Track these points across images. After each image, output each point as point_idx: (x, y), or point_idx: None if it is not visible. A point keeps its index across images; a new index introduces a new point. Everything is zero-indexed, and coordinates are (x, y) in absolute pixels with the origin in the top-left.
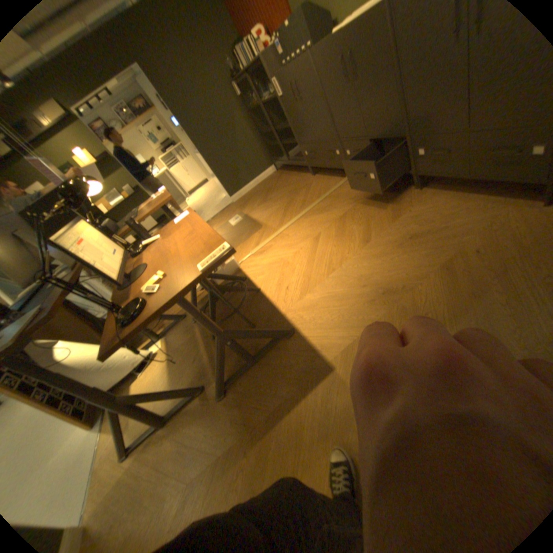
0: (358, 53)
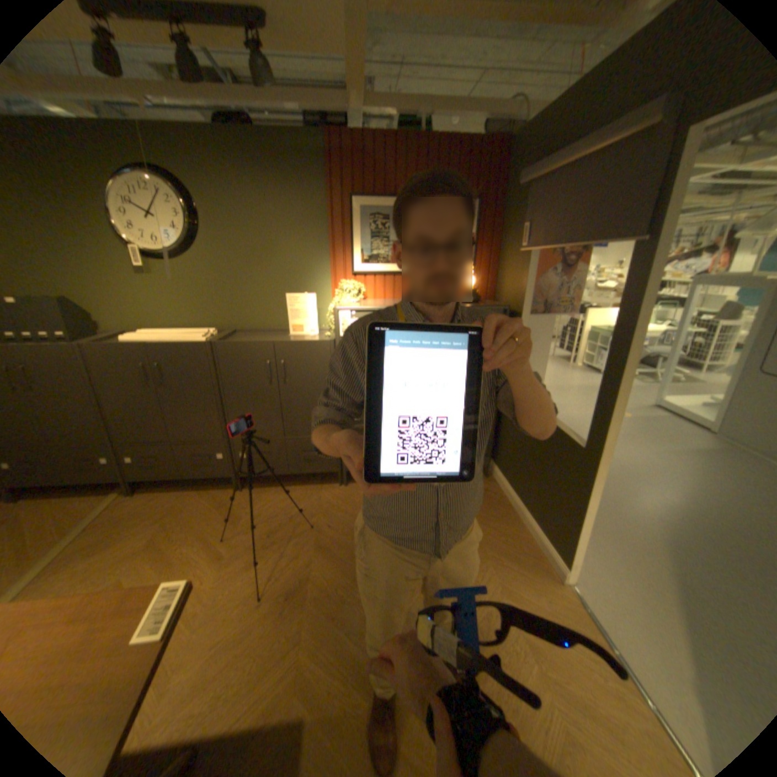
0: (169, 368)
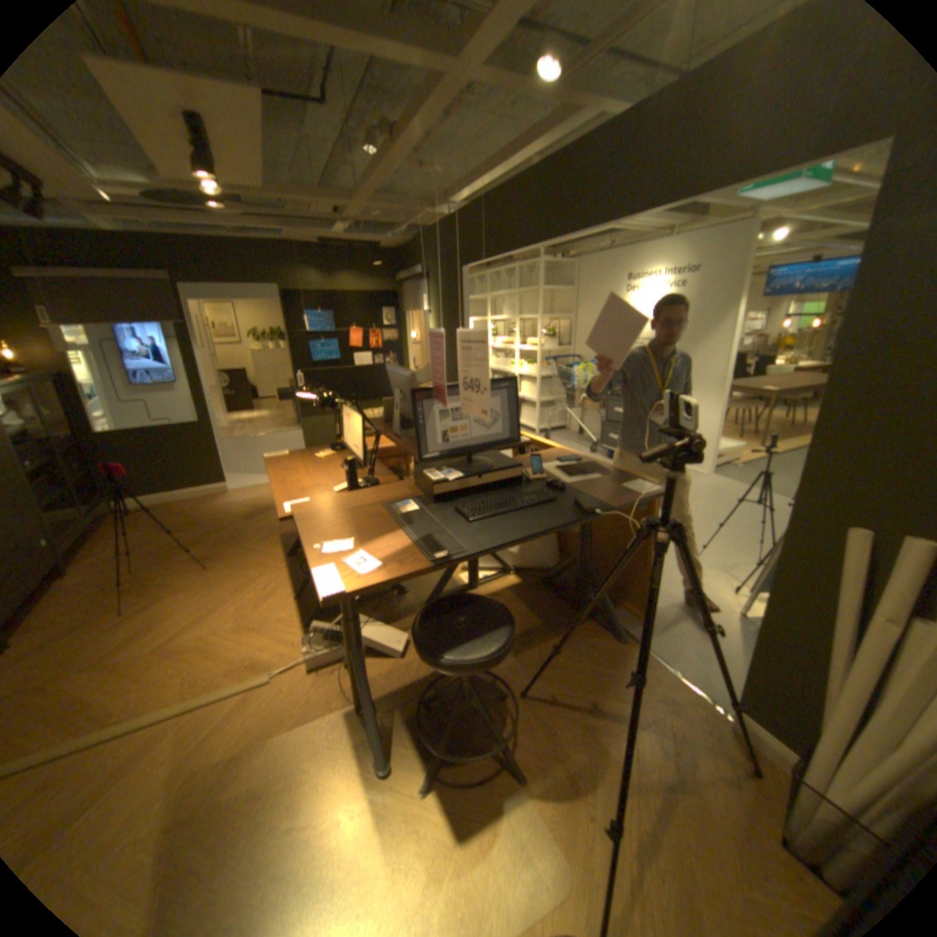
0: None
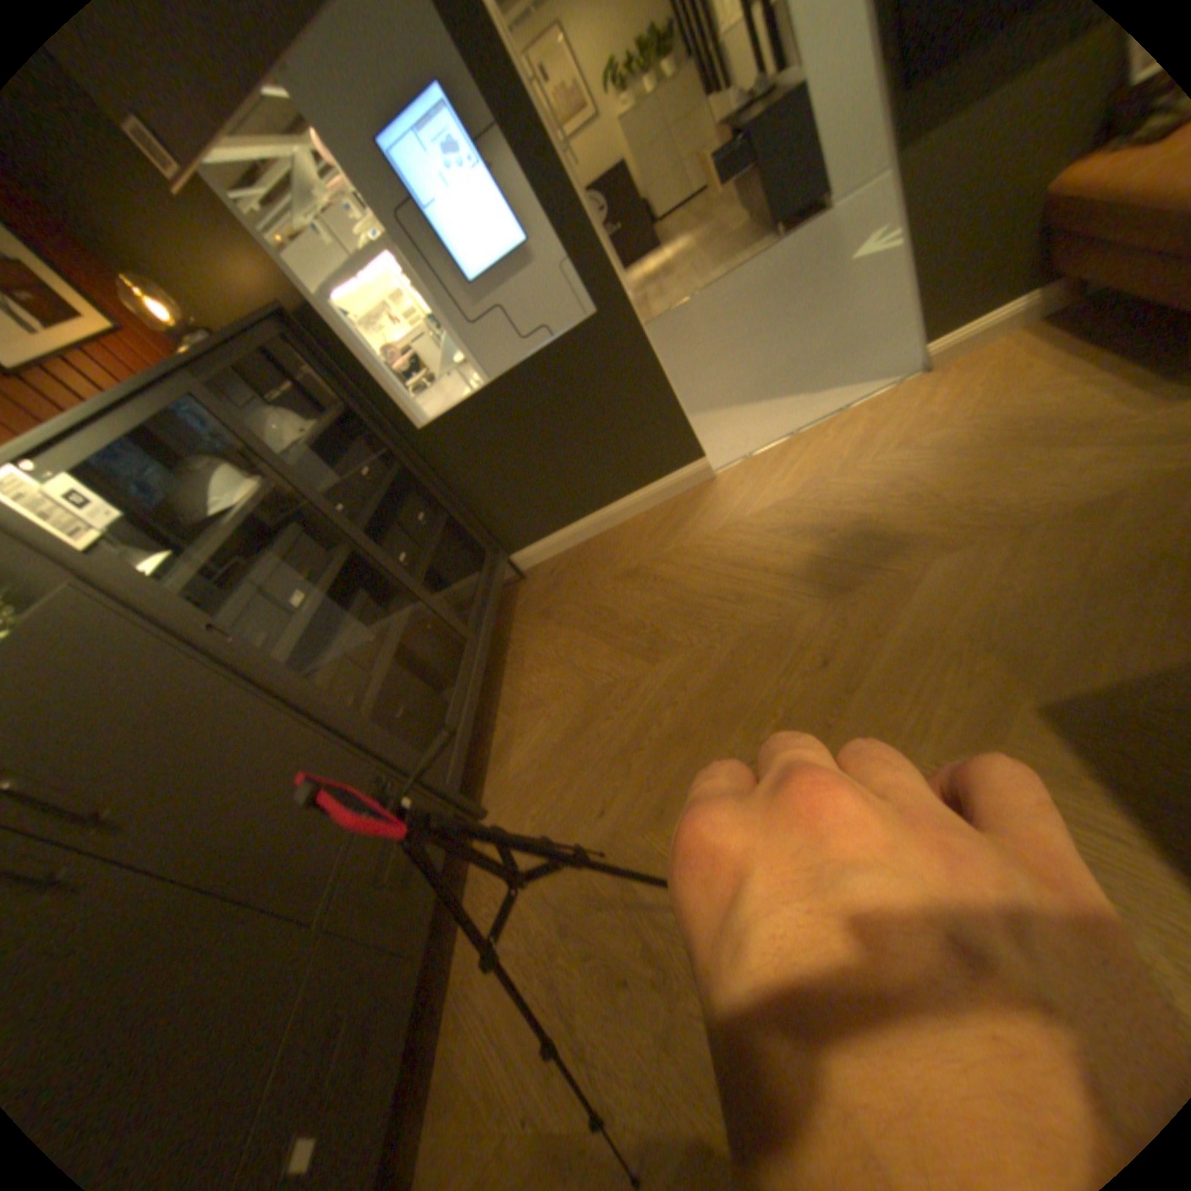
0: None
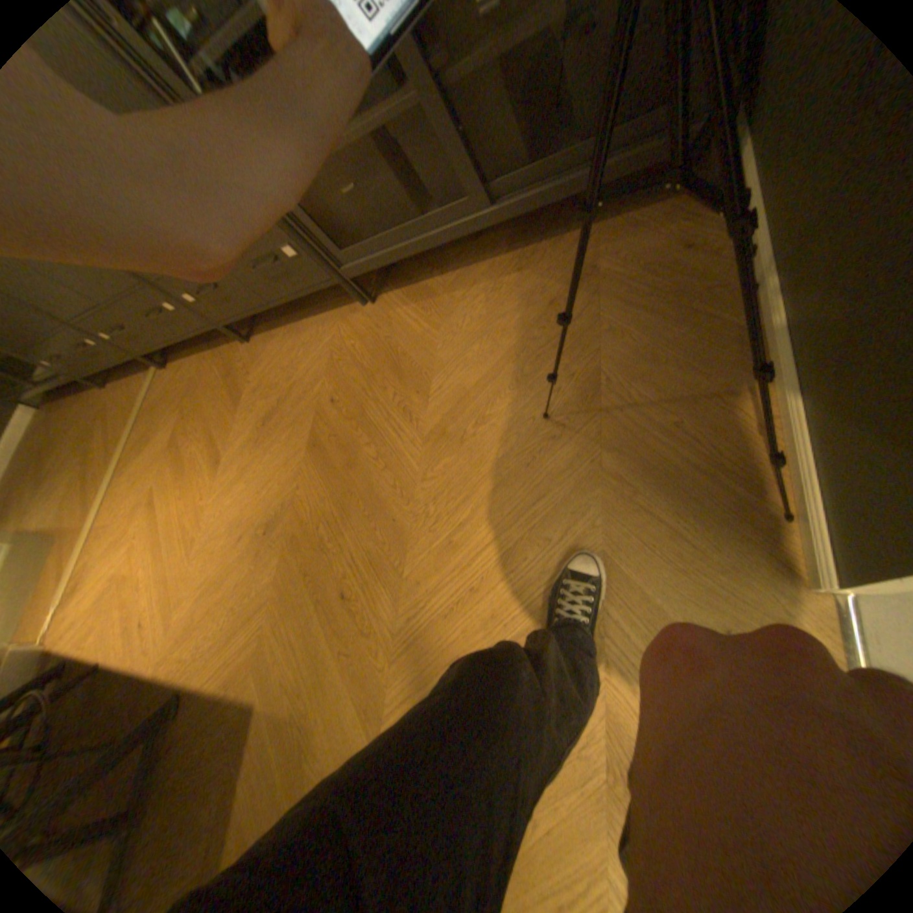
0: None
